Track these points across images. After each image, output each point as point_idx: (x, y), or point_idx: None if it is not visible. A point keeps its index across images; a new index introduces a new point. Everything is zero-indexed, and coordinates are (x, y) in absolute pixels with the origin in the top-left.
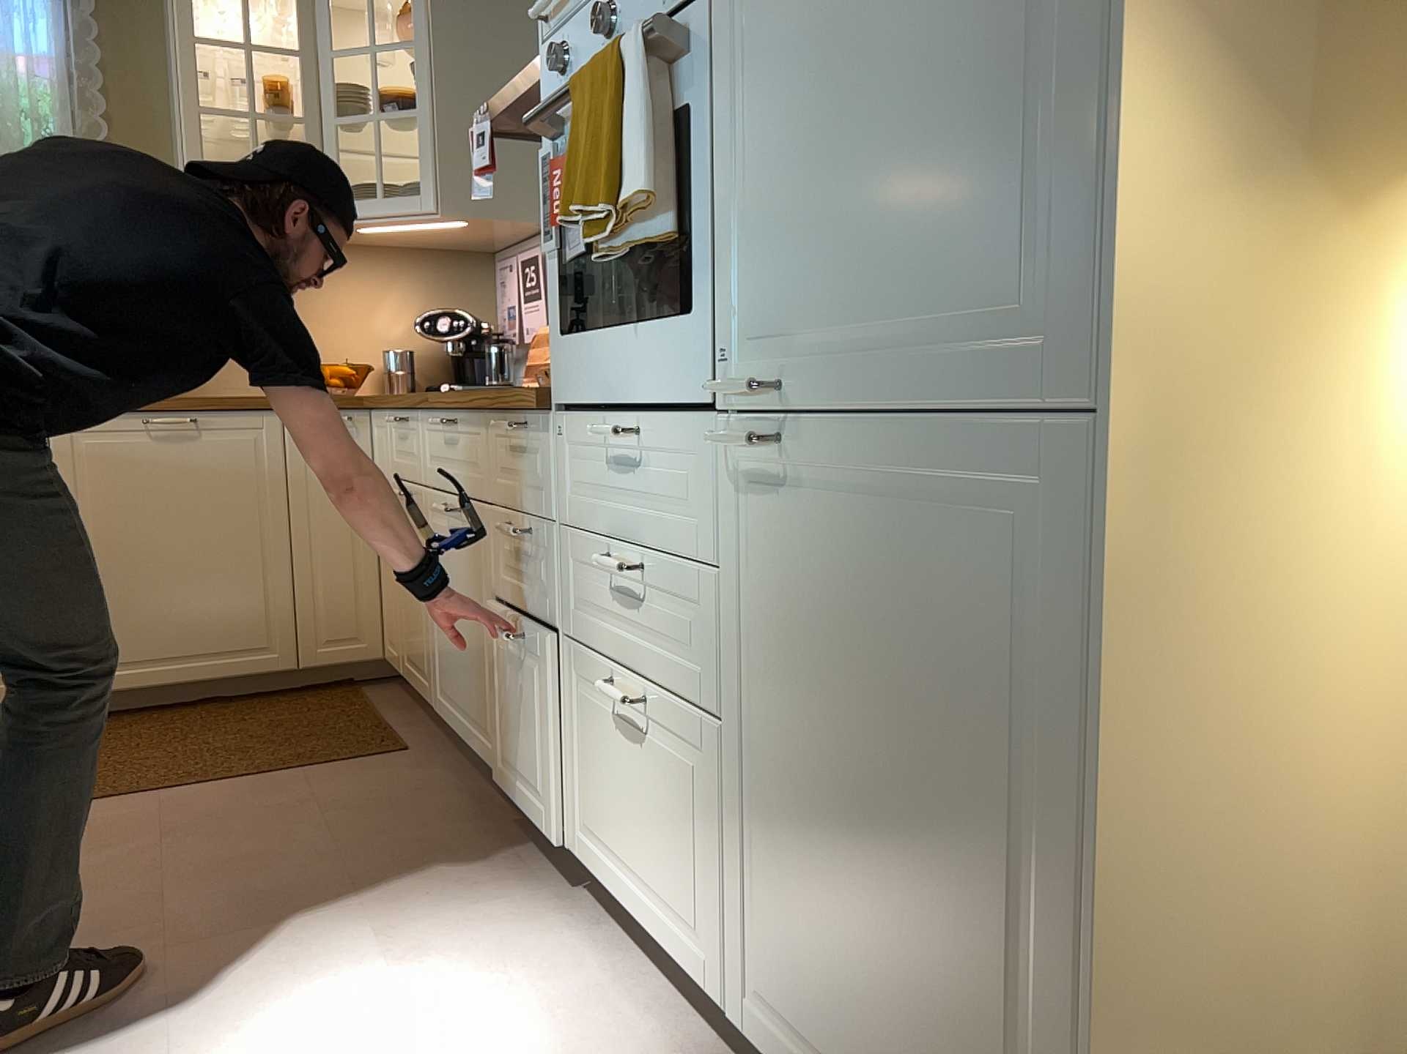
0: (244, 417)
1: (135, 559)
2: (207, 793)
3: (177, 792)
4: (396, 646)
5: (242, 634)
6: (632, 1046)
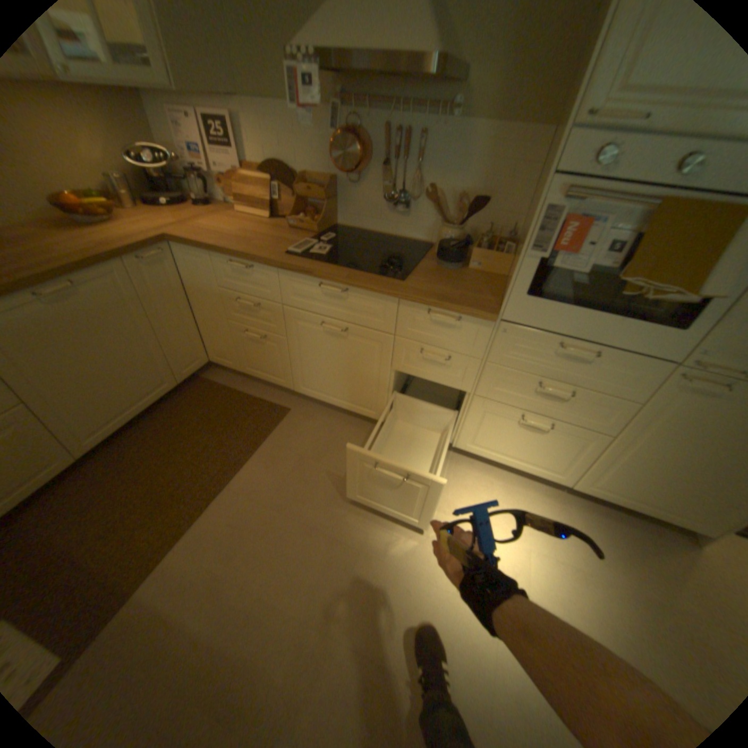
0: (100, 270)
1: (75, 380)
2: (246, 476)
3: (232, 483)
4: (228, 360)
5: (148, 385)
6: (529, 498)
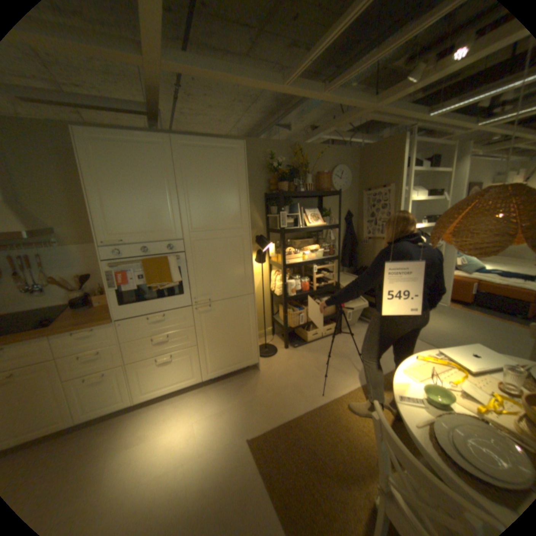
0: None
1: None
2: None
3: None
4: None
5: None
6: (186, 402)
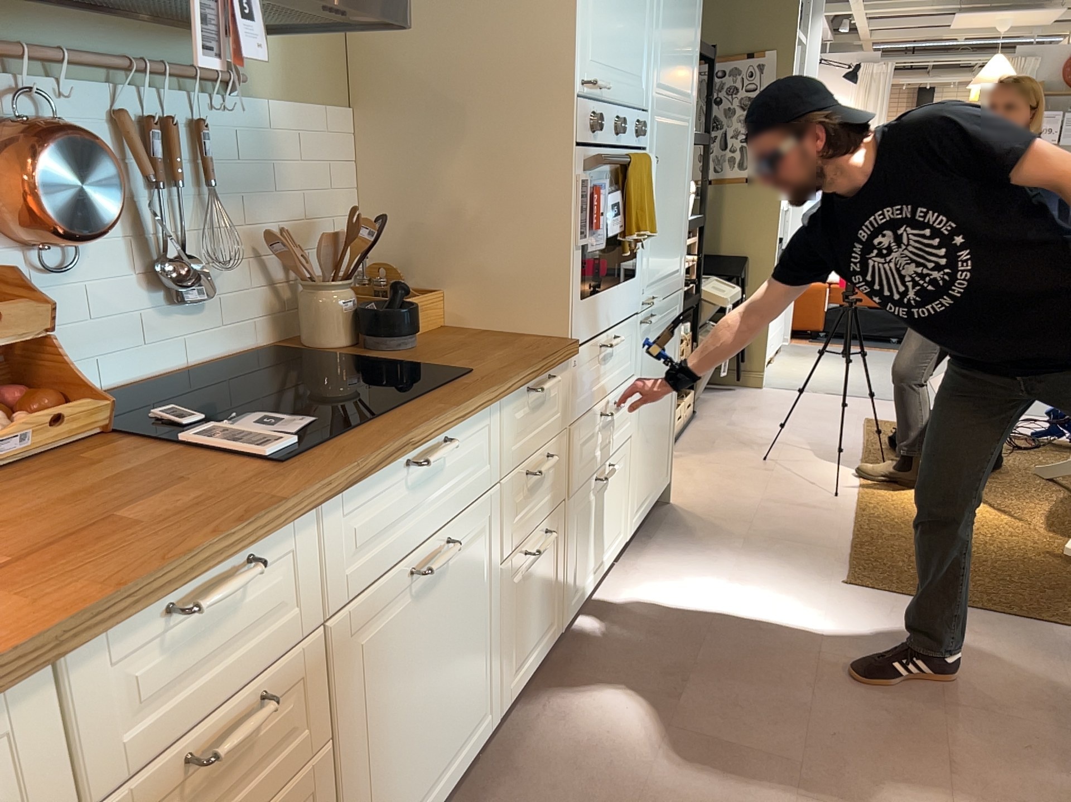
0: None
1: None
2: None
3: None
4: None
5: None
6: (632, 594)
